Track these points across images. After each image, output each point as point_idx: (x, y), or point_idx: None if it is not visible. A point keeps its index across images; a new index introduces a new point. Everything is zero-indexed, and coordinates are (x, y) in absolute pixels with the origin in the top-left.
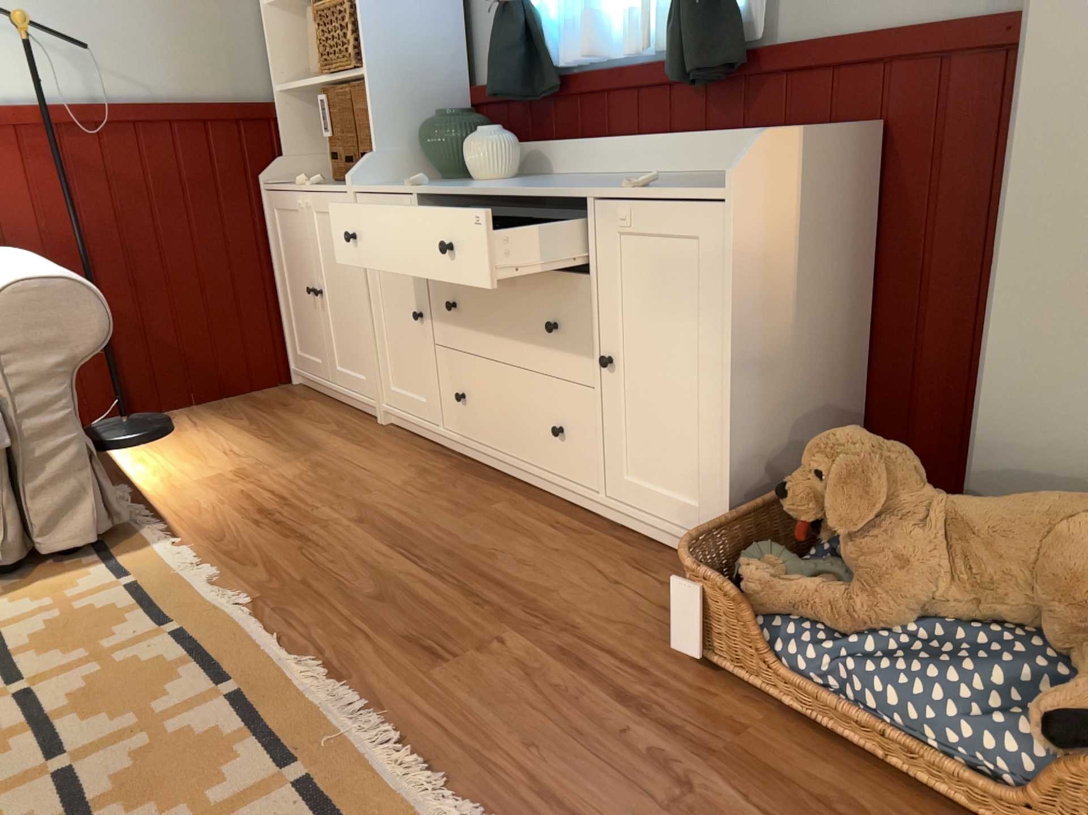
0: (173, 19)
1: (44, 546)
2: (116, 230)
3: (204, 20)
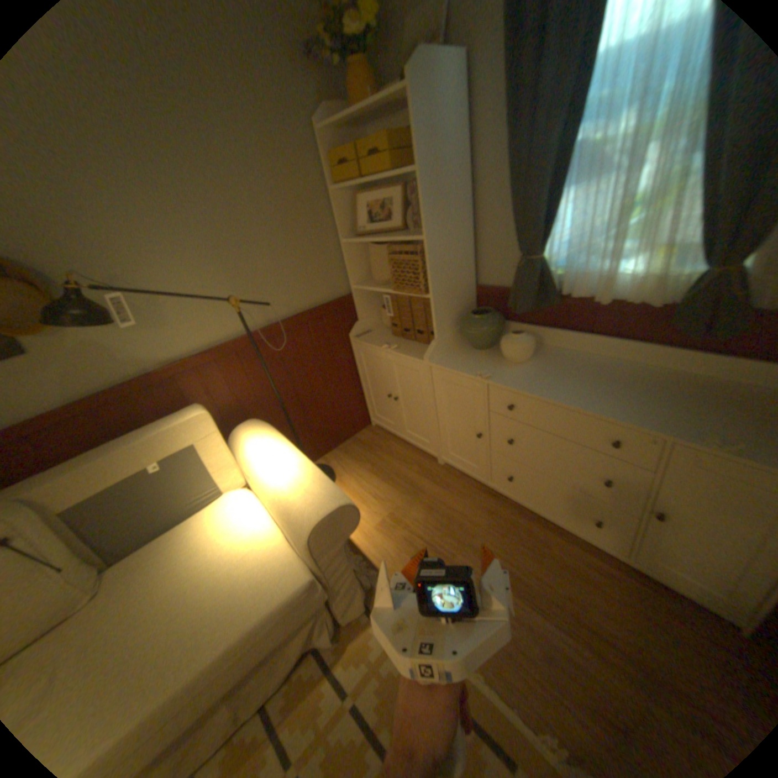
0: (298, 260)
1: (341, 621)
2: (289, 382)
3: (313, 256)
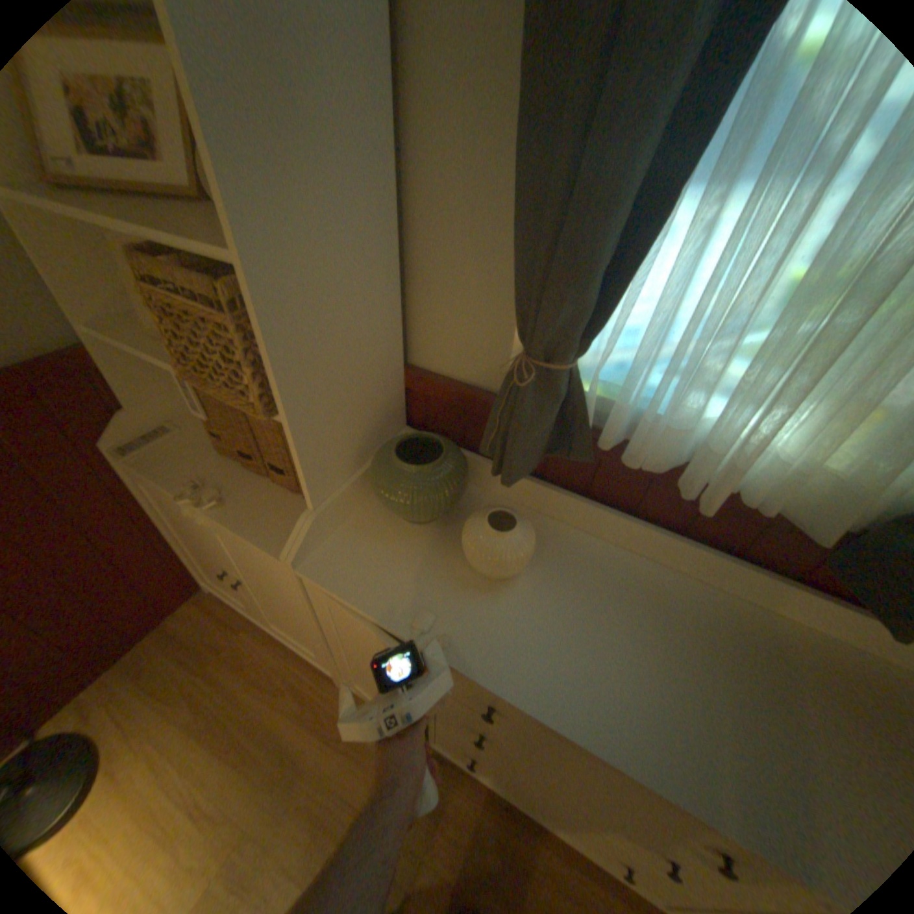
0: None
1: None
2: None
3: None
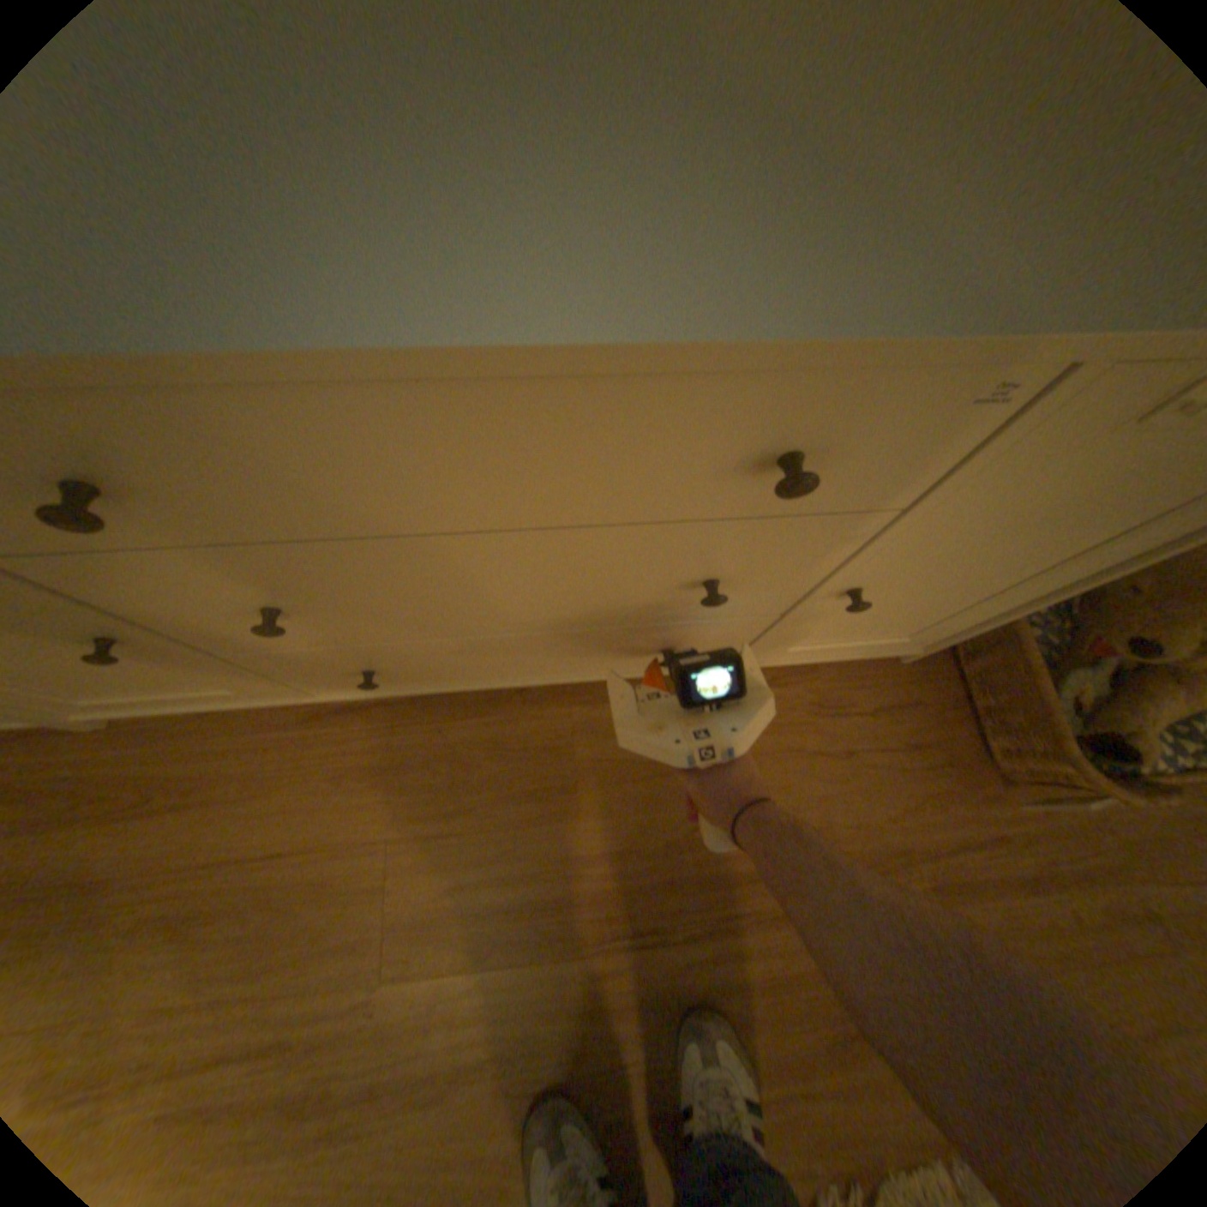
0: None
1: None
2: None
3: None
